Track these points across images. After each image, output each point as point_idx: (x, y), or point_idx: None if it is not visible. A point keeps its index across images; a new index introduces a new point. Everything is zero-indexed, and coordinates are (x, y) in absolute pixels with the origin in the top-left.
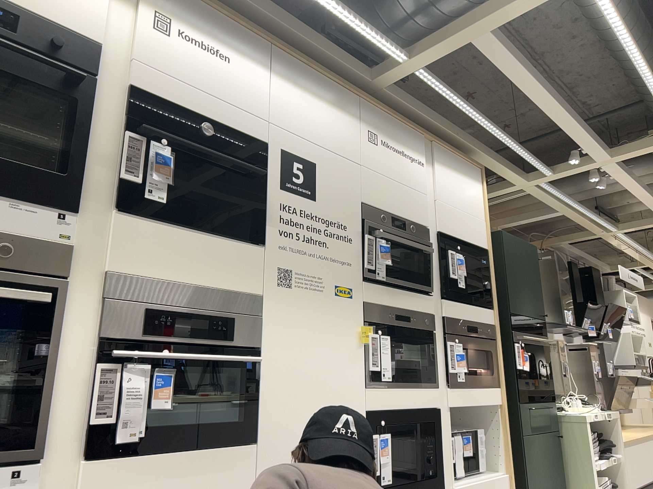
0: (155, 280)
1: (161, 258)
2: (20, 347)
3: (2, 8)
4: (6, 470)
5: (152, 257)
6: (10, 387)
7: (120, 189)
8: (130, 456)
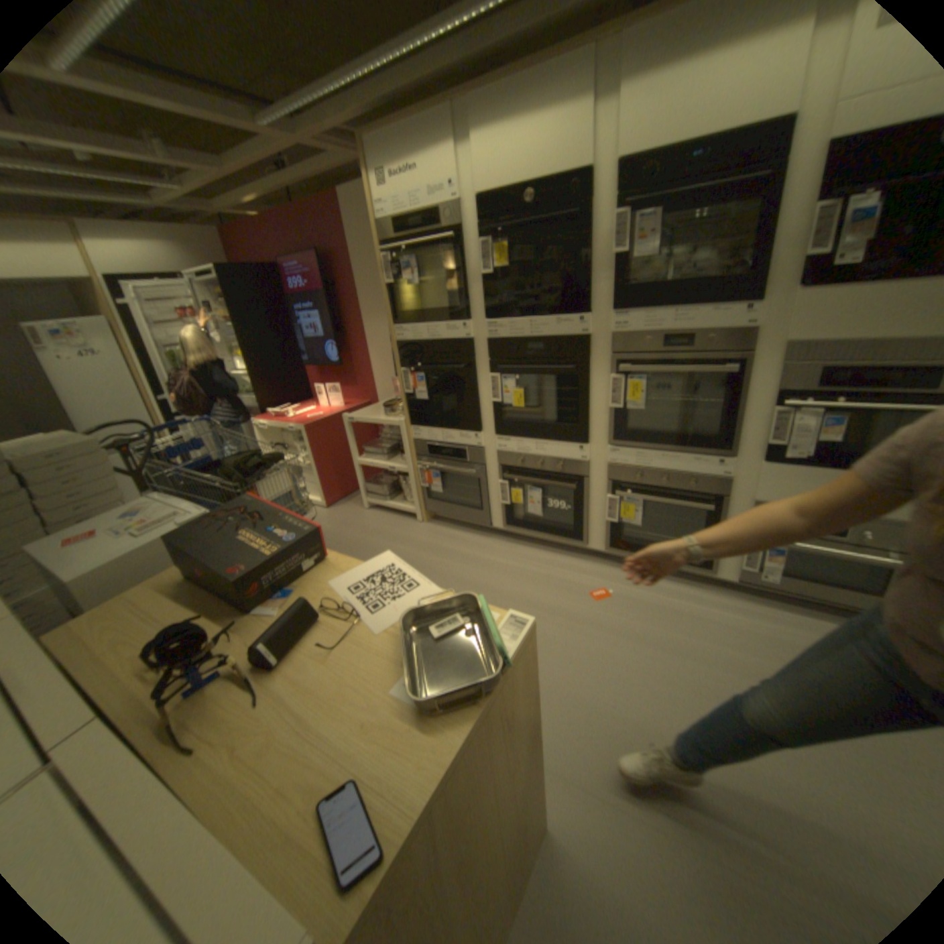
0: (837, 340)
1: (847, 320)
2: (733, 387)
3: (699, 148)
4: (717, 458)
5: (836, 321)
6: (720, 415)
7: (804, 266)
8: (800, 465)
